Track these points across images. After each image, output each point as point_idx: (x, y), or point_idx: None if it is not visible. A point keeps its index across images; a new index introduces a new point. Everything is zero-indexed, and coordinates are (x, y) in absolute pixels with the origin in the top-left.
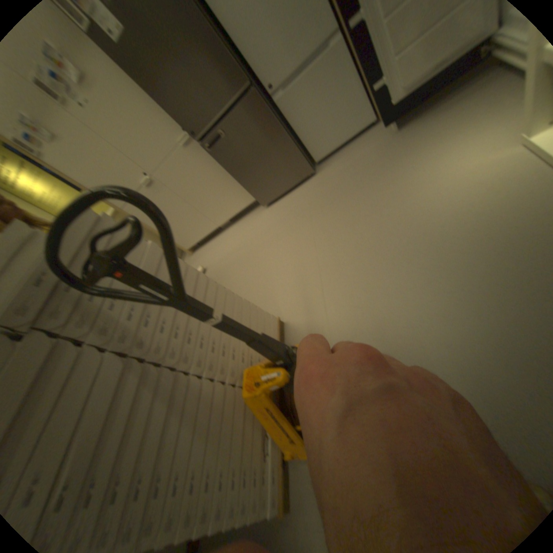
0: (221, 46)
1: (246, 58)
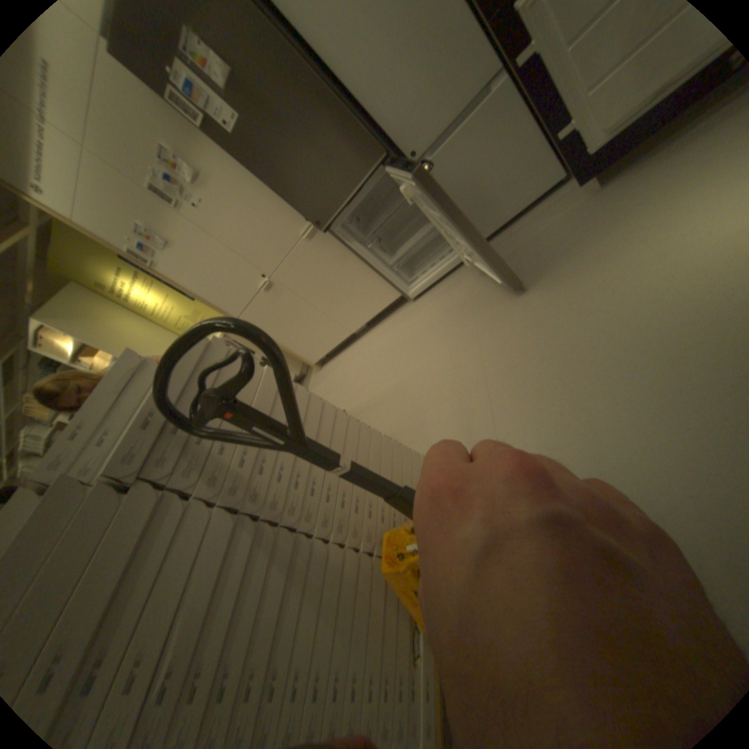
0: (352, 119)
1: (383, 126)
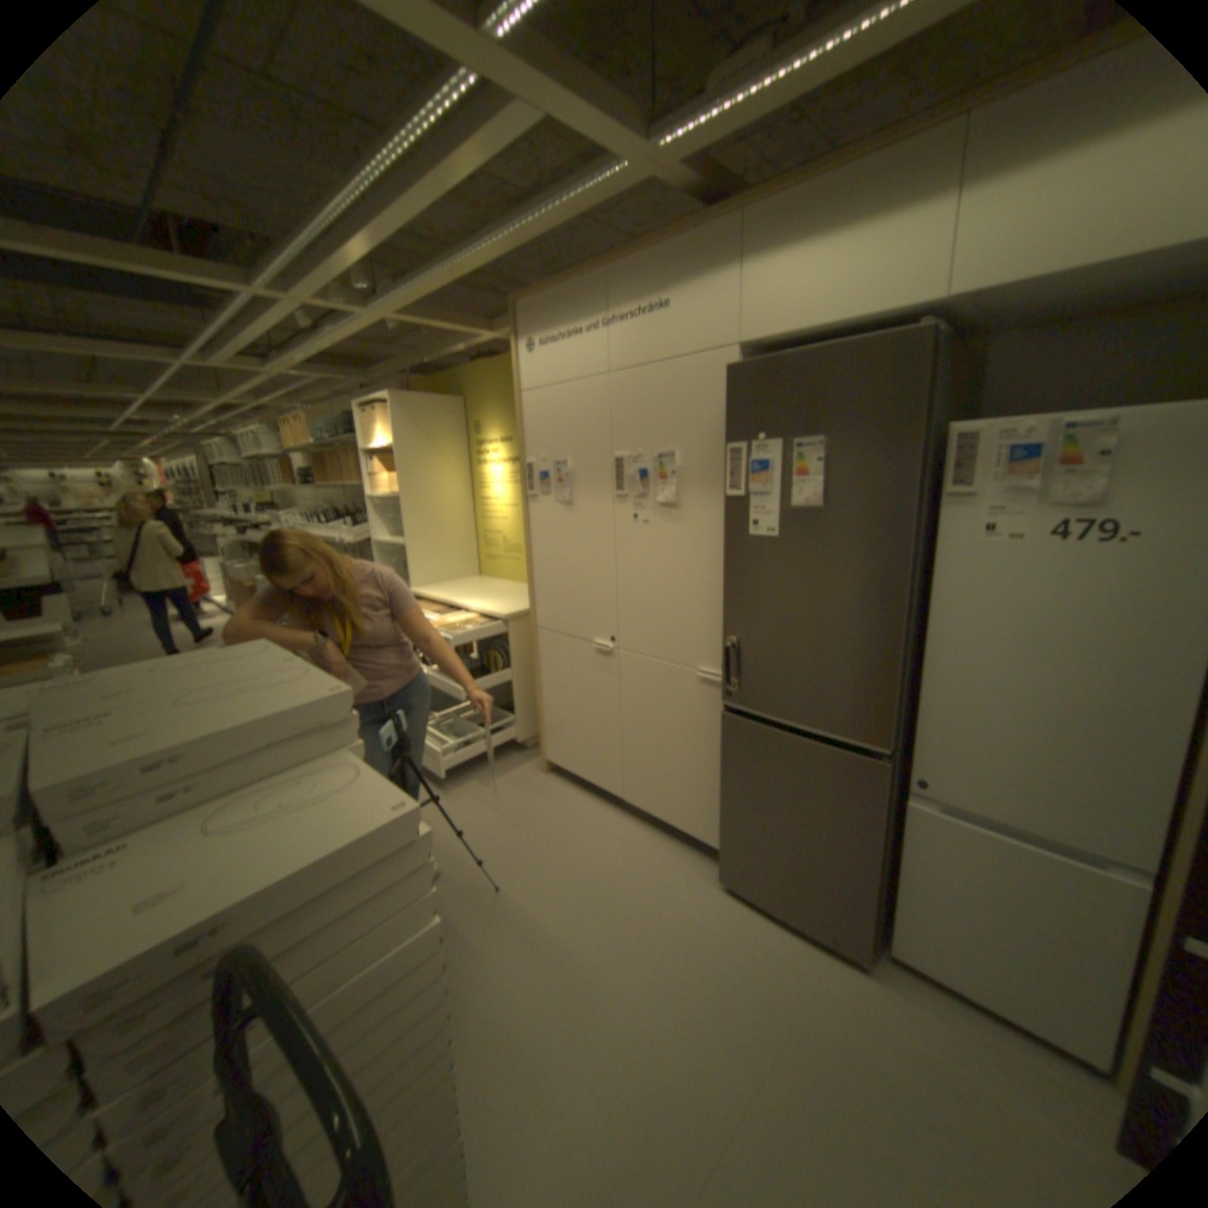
0: (893, 686)
1: (922, 719)
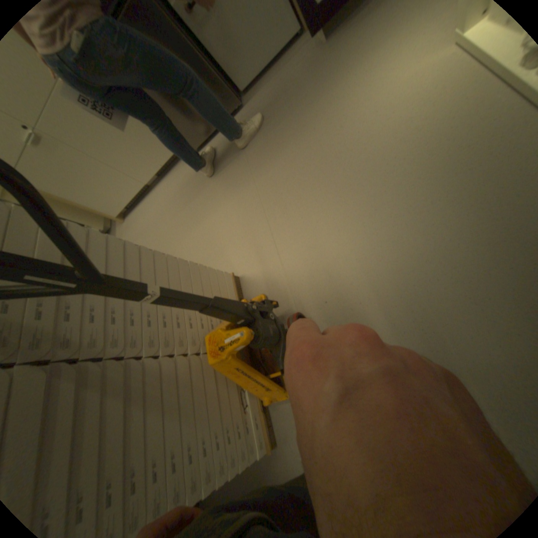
0: None
1: None
